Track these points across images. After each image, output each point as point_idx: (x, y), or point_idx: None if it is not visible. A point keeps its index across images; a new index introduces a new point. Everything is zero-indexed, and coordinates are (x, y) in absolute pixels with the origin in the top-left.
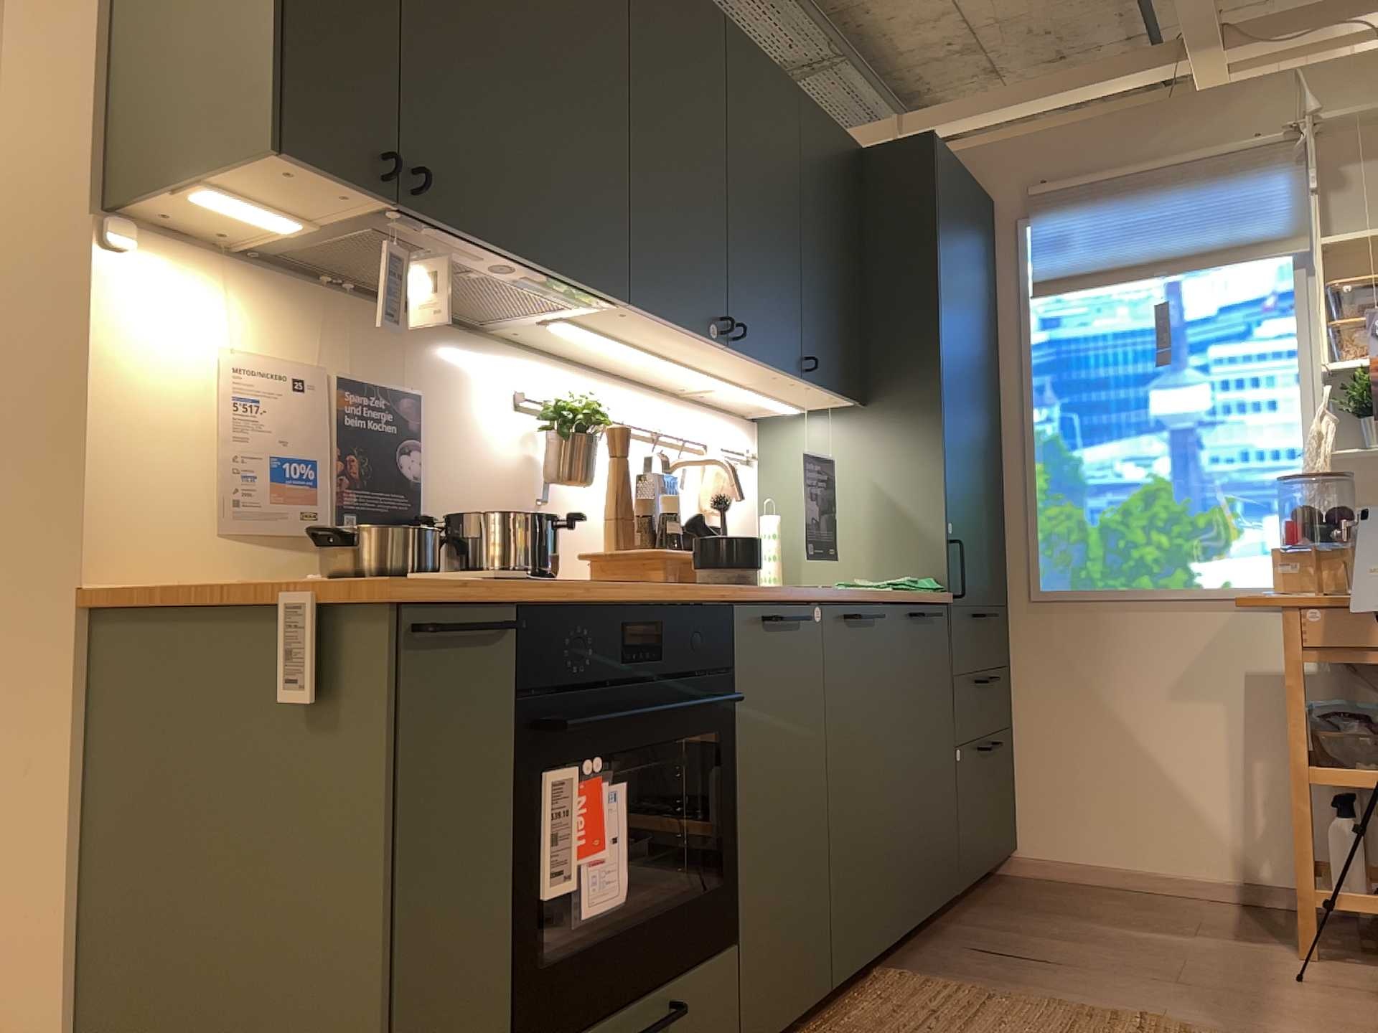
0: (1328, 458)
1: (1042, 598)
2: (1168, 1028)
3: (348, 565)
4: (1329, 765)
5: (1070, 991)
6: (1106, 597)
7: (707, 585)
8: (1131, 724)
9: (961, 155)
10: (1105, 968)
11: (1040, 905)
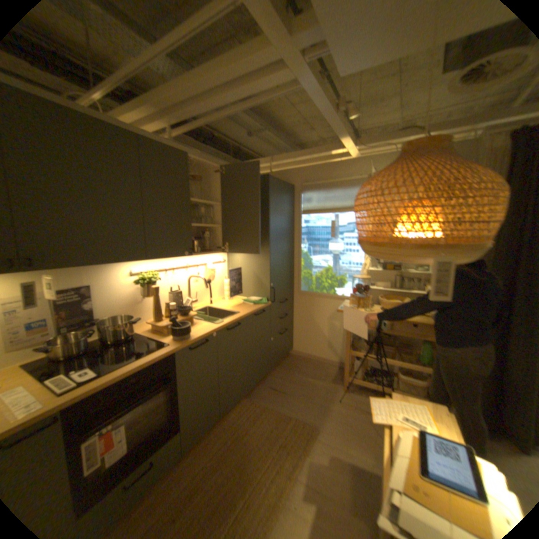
0: (369, 267)
1: (300, 293)
2: (299, 426)
3: (53, 355)
4: (355, 350)
5: (284, 408)
6: (315, 294)
7: (167, 348)
8: (319, 325)
9: (287, 171)
10: (296, 397)
11: (292, 368)
